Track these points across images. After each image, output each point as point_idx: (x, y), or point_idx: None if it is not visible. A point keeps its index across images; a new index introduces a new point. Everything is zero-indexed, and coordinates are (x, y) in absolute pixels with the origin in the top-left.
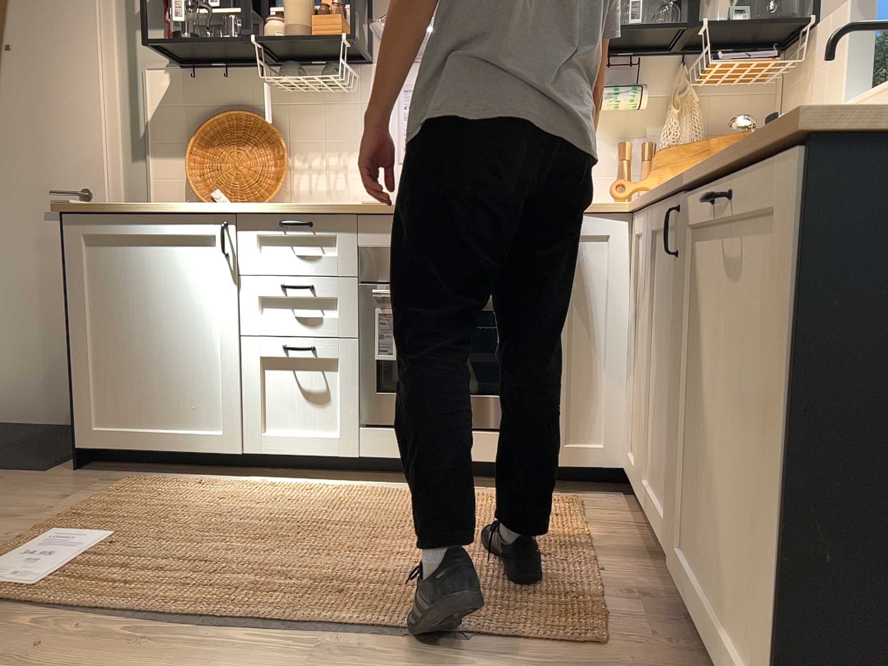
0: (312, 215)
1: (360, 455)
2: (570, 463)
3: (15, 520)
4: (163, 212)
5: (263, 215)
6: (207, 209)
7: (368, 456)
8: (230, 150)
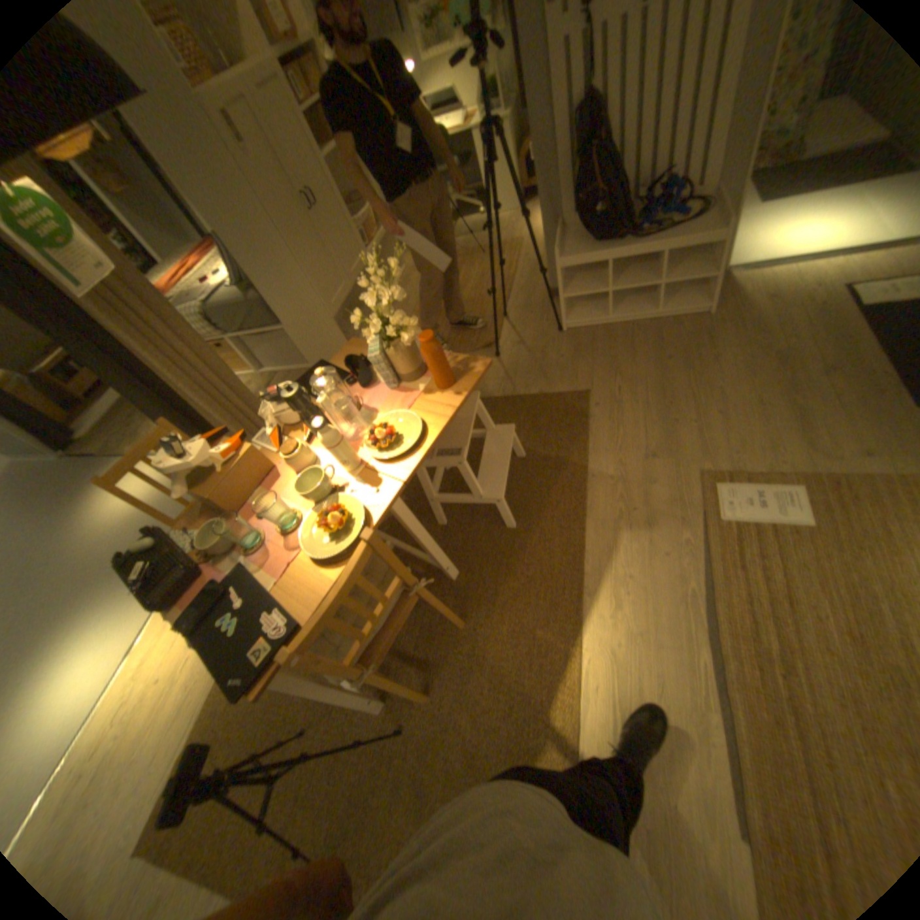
0: None
1: None
2: None
3: (813, 449)
4: None
5: None
6: None
7: None
8: None
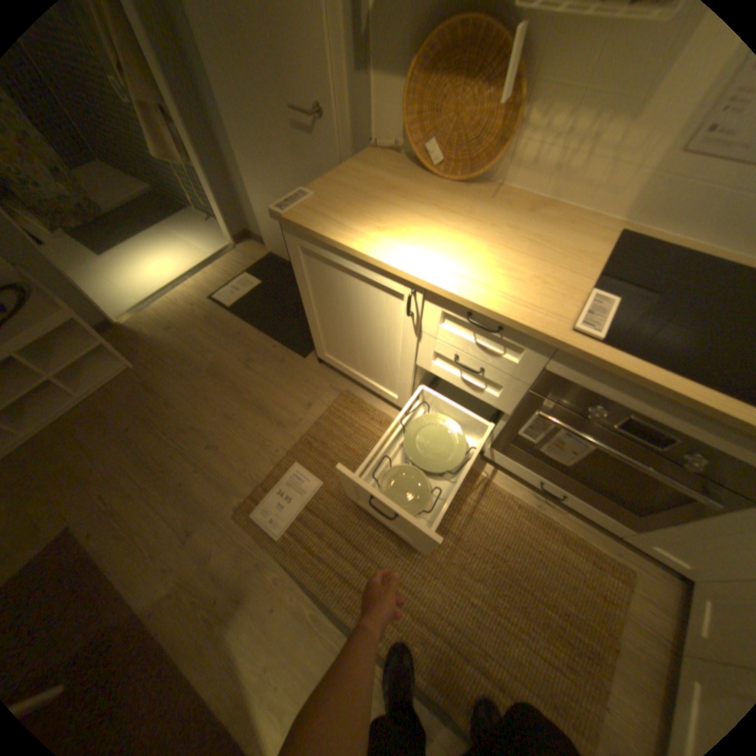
0: (507, 323)
1: (484, 454)
2: (647, 551)
3: (282, 427)
4: (358, 256)
5: (454, 299)
6: (398, 272)
7: (489, 457)
8: (457, 80)
